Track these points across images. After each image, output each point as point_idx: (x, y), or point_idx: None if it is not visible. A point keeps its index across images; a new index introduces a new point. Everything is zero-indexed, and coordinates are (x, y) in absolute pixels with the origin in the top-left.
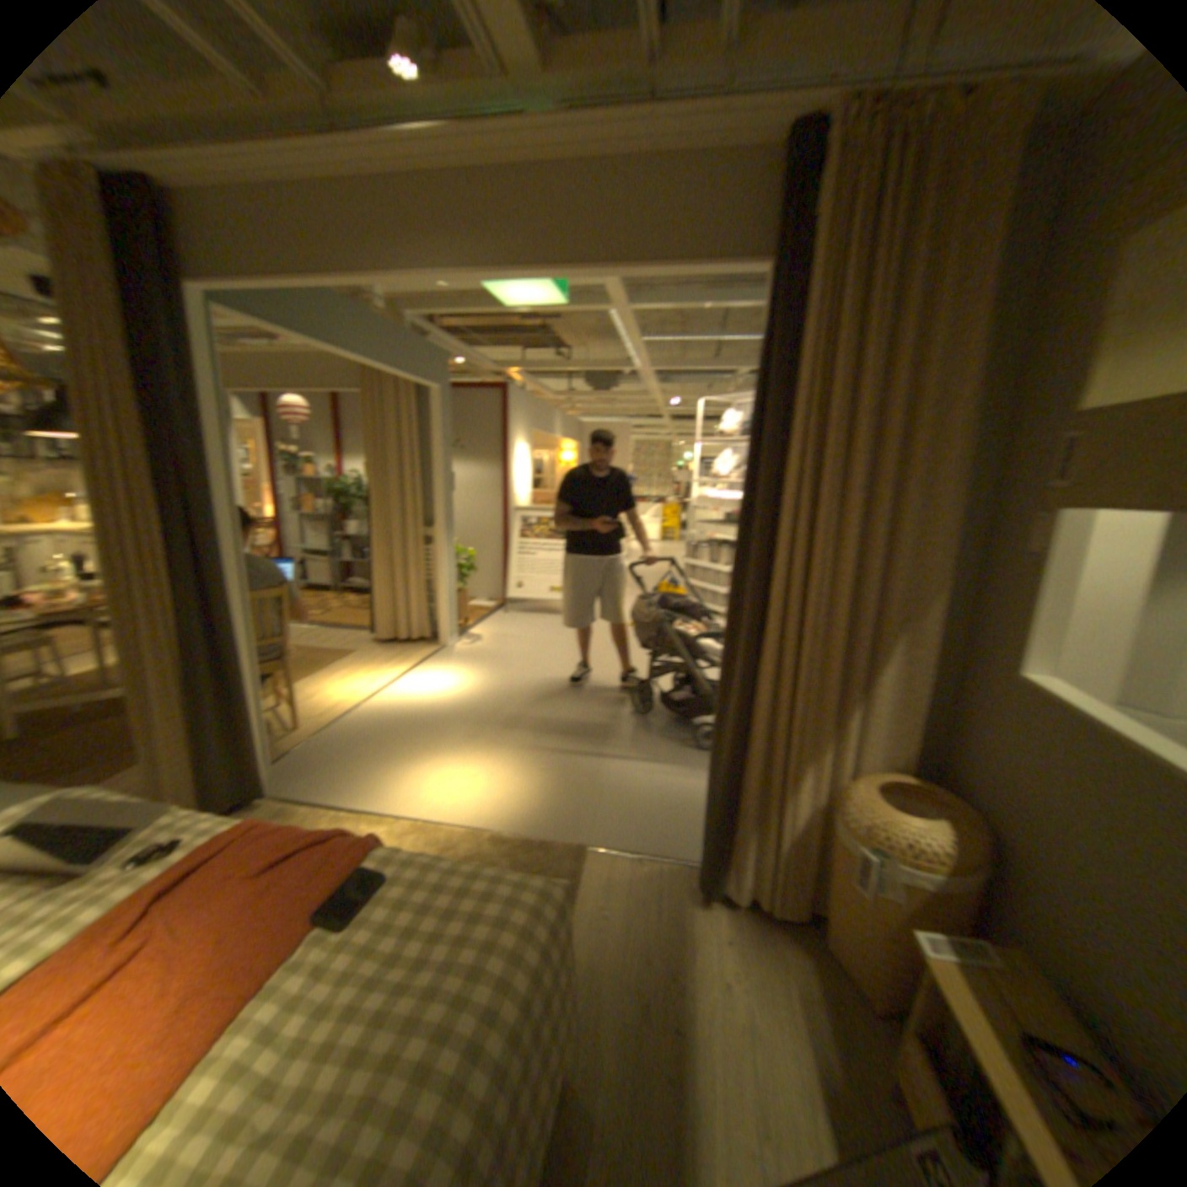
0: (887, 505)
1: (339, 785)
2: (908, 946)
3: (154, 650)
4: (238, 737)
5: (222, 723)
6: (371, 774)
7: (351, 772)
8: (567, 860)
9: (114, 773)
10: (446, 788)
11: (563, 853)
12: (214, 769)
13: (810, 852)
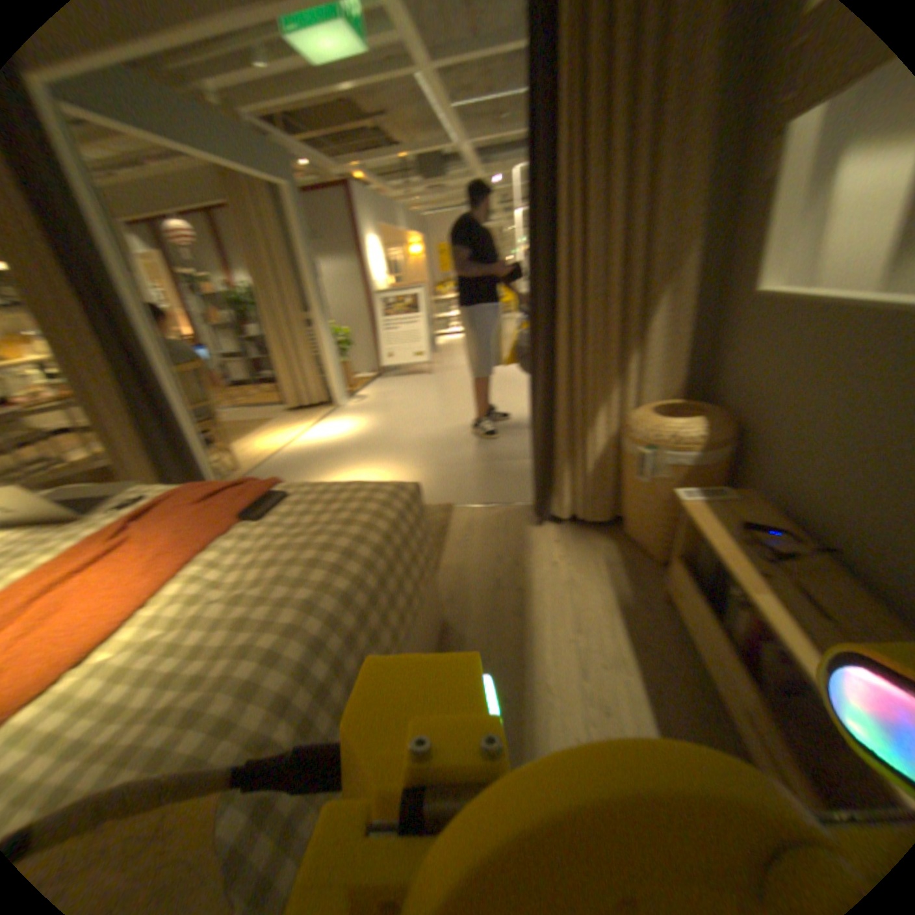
0: (646, 156)
1: None
2: (675, 503)
3: (104, 402)
4: (187, 461)
5: (173, 453)
6: None
7: None
8: (439, 510)
9: None
10: None
11: (436, 507)
12: None
13: (608, 466)
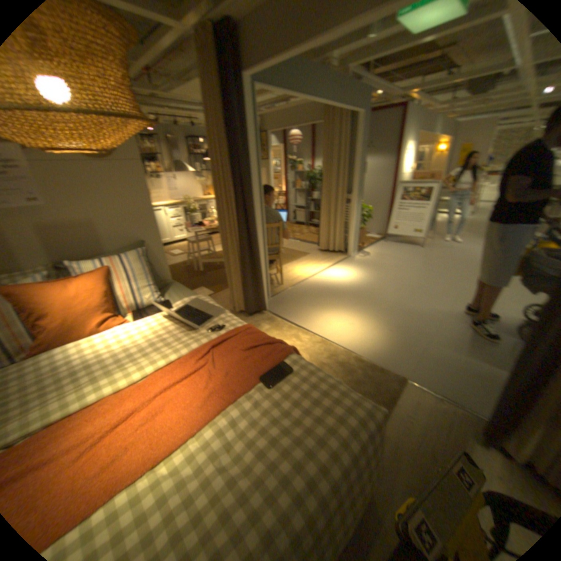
0: None
1: (294, 312)
2: None
3: (232, 246)
4: (258, 285)
5: (253, 278)
6: (307, 311)
7: (299, 308)
8: (395, 383)
9: (225, 289)
10: (339, 326)
11: (394, 379)
12: (250, 296)
13: None
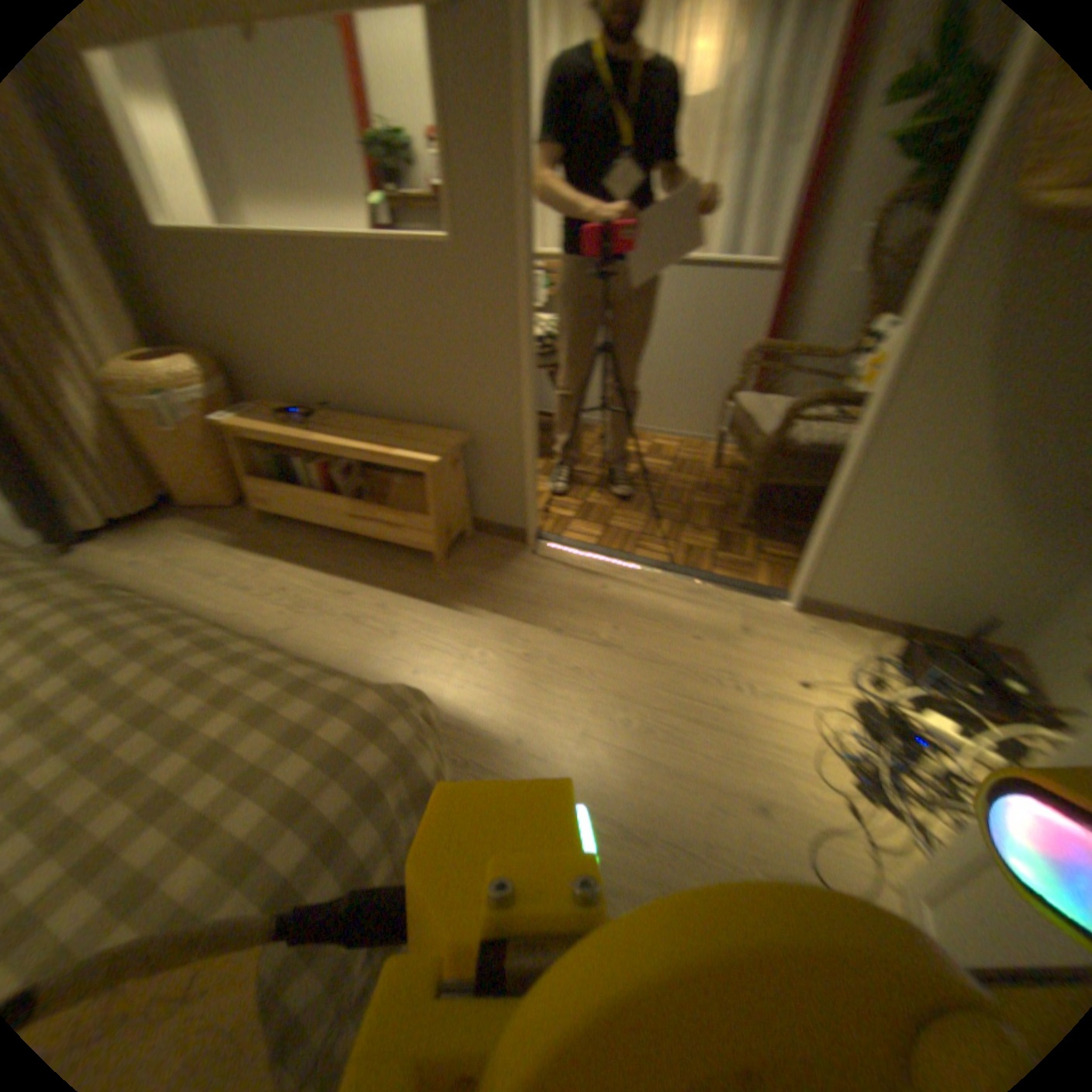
0: None
1: None
2: (208, 435)
3: None
4: None
5: None
6: None
7: None
8: None
9: None
10: None
11: None
12: None
13: (109, 439)
